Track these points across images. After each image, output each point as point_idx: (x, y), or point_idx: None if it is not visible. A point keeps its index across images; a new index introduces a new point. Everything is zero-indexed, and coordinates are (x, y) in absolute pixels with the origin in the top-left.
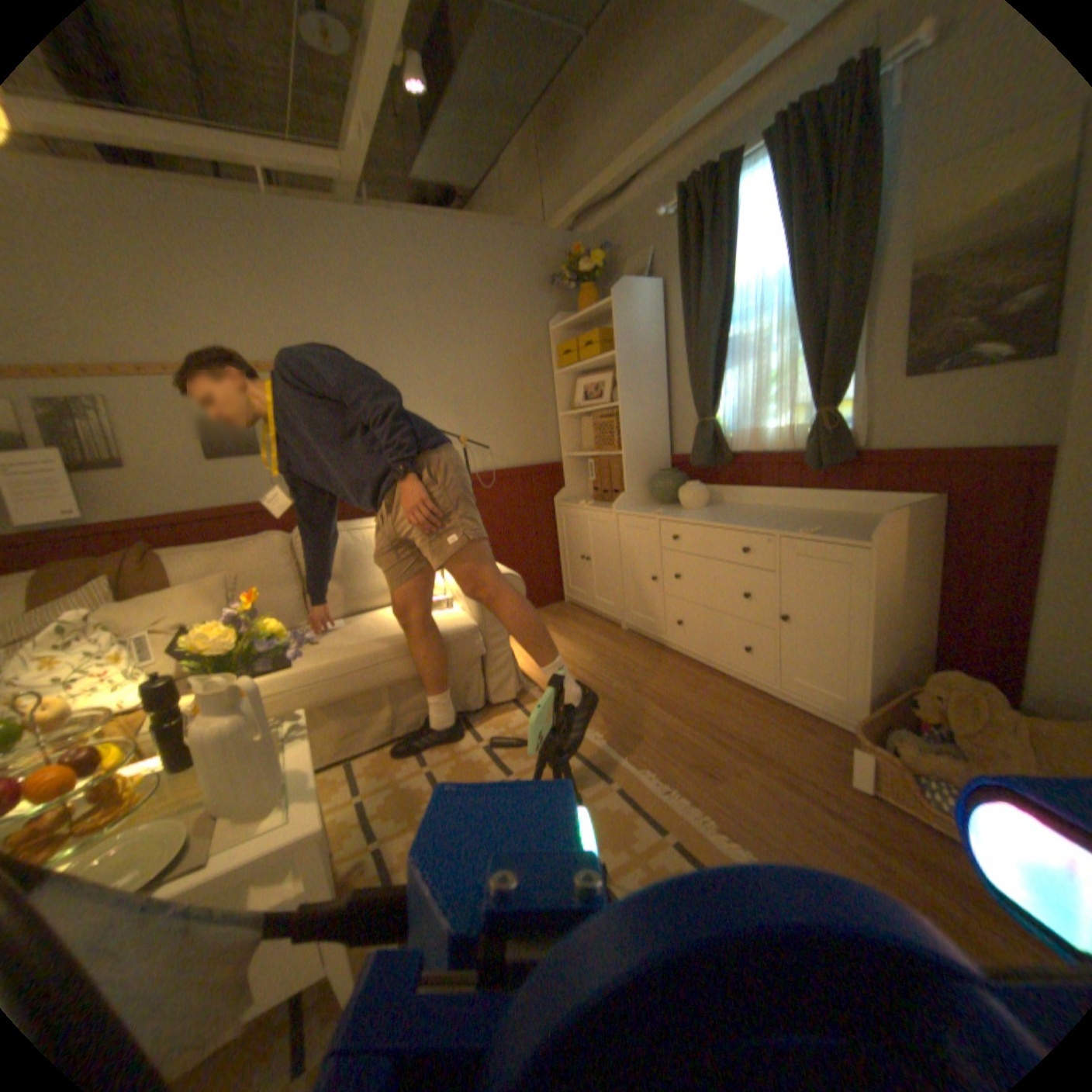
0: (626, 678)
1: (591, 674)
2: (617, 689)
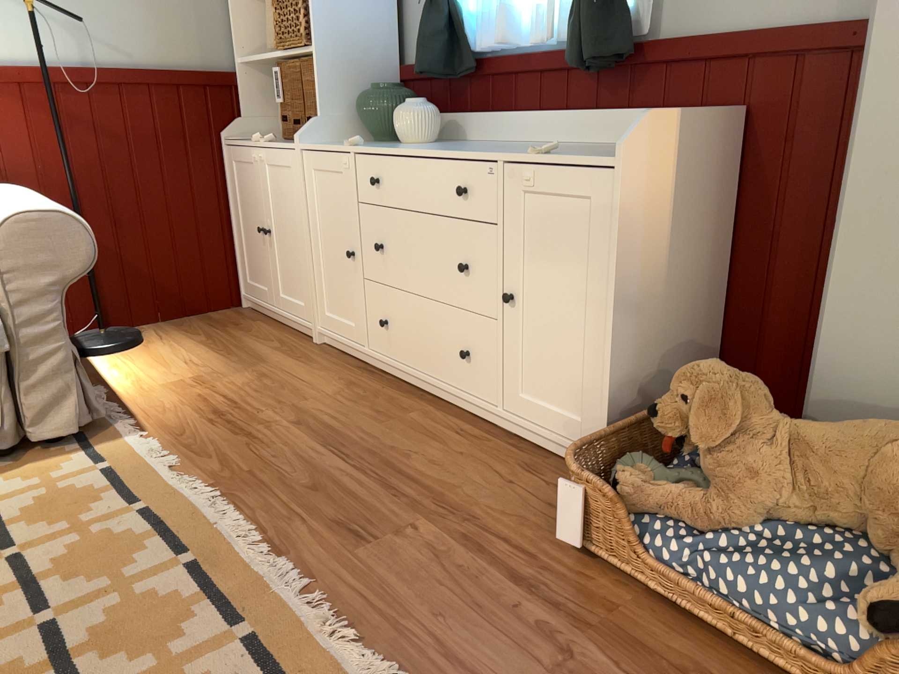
0: (287, 405)
1: (235, 400)
2: (265, 420)
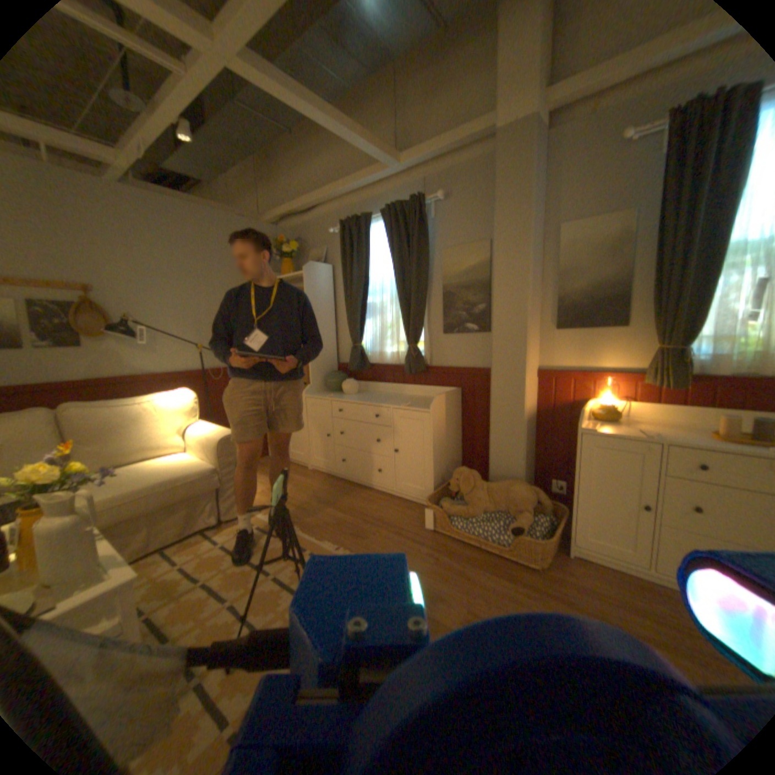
0: (311, 496)
1: (290, 497)
2: (306, 503)
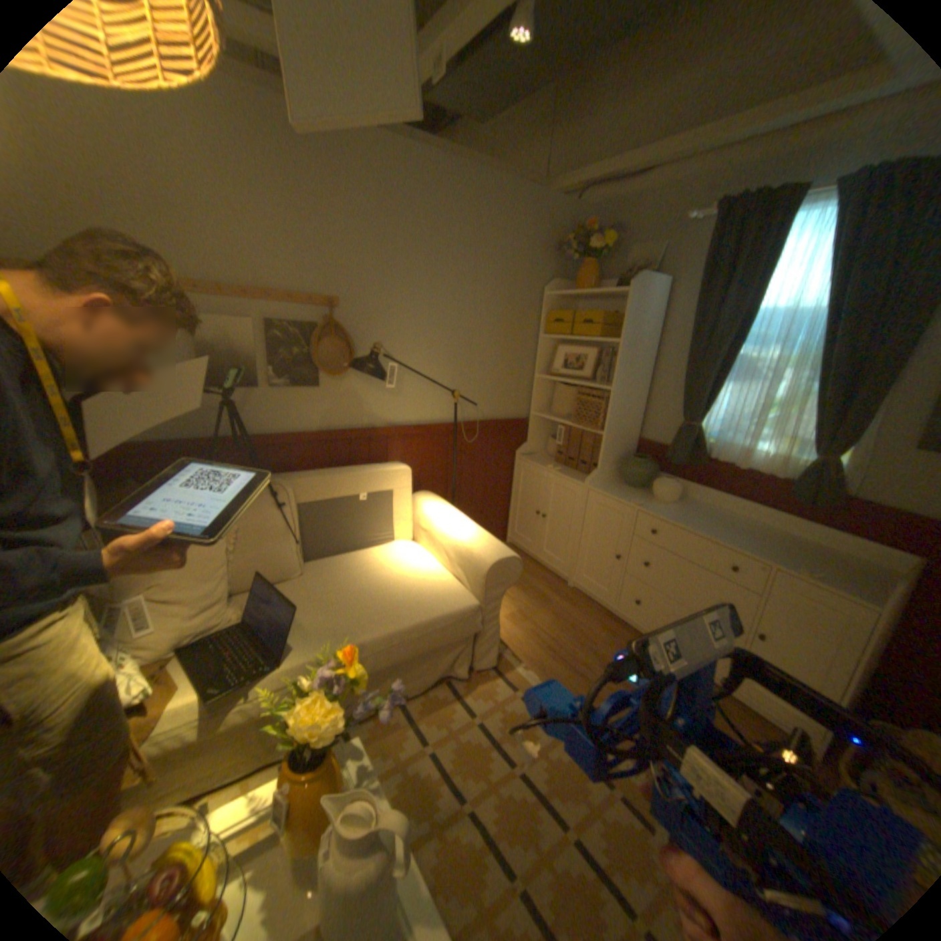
0: (588, 649)
1: (555, 639)
2: (584, 662)
